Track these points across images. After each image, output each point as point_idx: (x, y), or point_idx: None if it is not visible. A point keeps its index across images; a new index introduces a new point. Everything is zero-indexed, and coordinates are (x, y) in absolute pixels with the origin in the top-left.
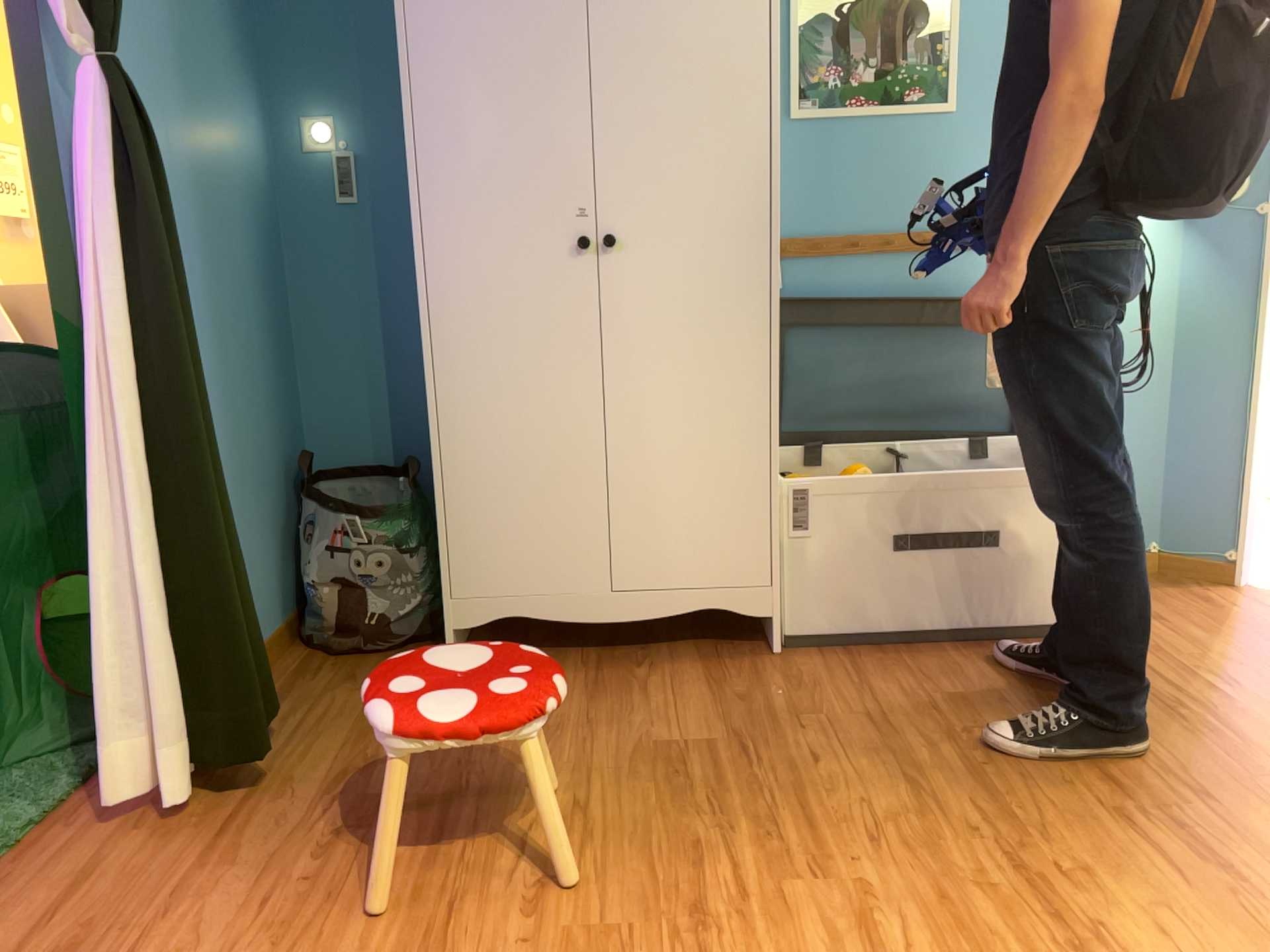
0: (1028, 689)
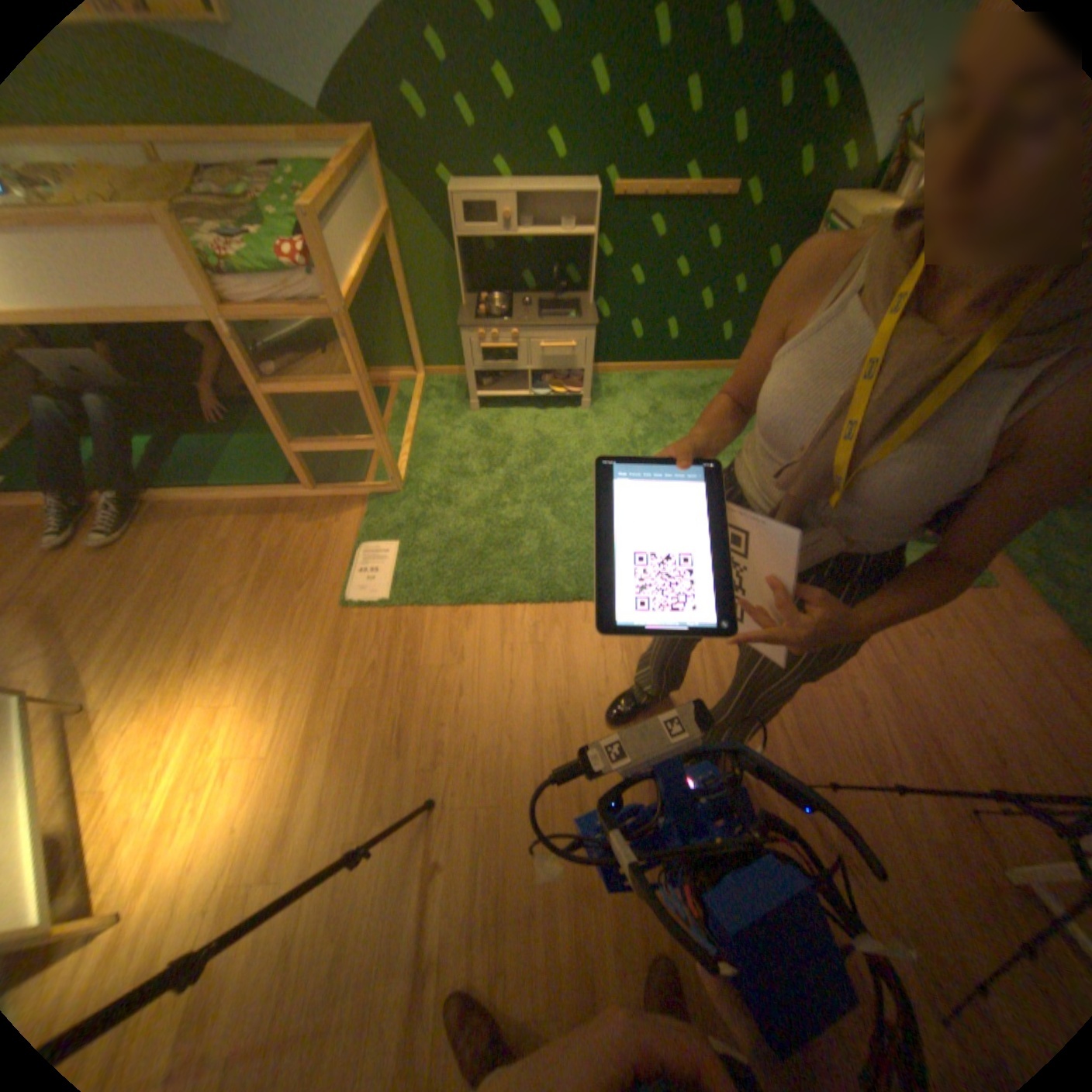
0: (578, 990)
